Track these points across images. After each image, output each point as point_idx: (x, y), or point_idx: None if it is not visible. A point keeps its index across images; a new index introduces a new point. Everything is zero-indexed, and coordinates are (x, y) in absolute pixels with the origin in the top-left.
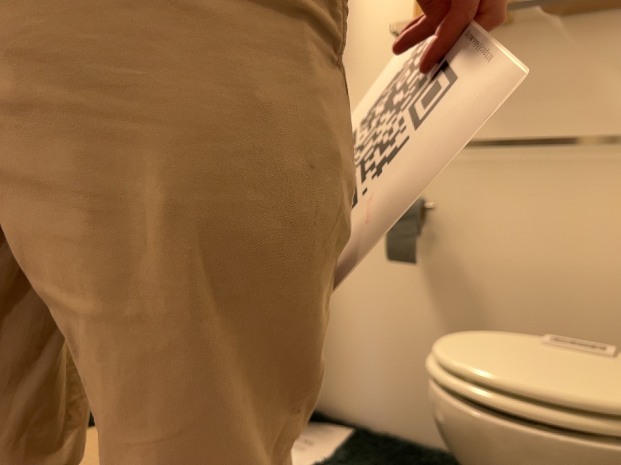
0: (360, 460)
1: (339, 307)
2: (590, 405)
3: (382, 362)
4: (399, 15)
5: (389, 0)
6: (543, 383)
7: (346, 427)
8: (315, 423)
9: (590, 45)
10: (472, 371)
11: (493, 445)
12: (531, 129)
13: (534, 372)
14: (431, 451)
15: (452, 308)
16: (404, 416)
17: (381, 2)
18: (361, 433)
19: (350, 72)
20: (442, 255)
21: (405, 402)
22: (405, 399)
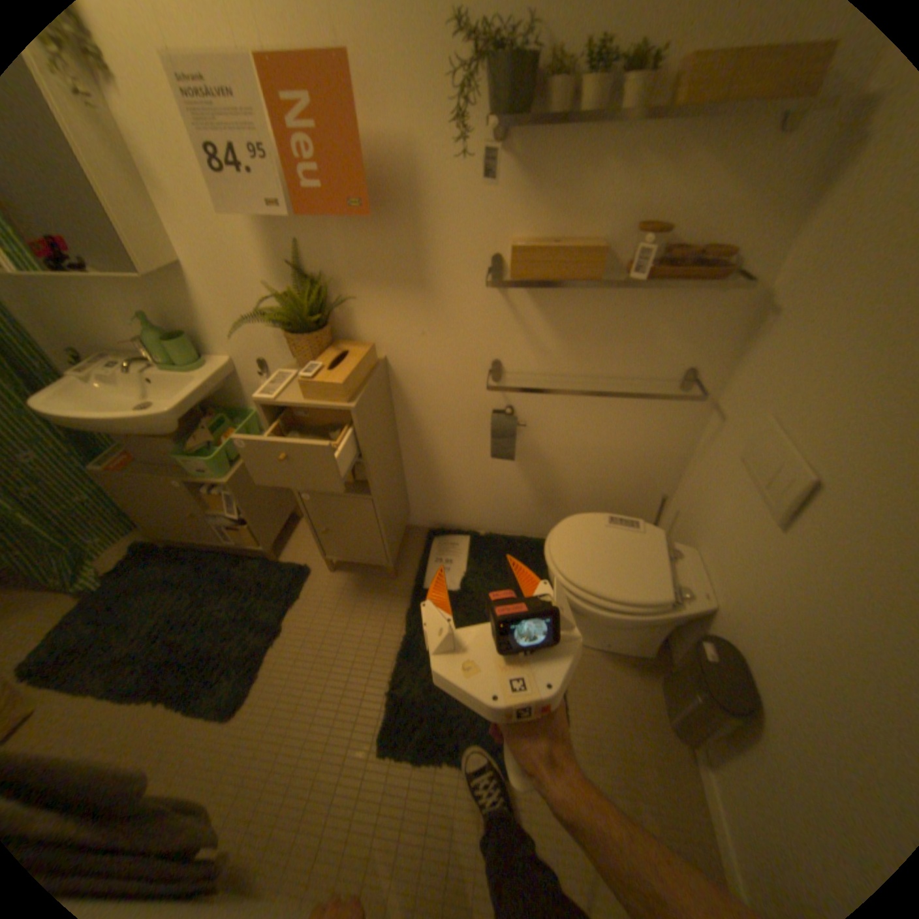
0: (485, 566)
1: (447, 473)
2: (646, 601)
3: (483, 499)
4: (484, 243)
5: (473, 223)
6: (621, 588)
7: (463, 535)
8: (443, 539)
9: (657, 301)
10: (583, 584)
11: (596, 618)
12: (600, 362)
13: (613, 574)
14: (520, 540)
15: (532, 470)
16: (500, 523)
17: (463, 223)
18: (476, 540)
19: (435, 297)
20: (526, 442)
21: (500, 517)
22: (500, 515)
